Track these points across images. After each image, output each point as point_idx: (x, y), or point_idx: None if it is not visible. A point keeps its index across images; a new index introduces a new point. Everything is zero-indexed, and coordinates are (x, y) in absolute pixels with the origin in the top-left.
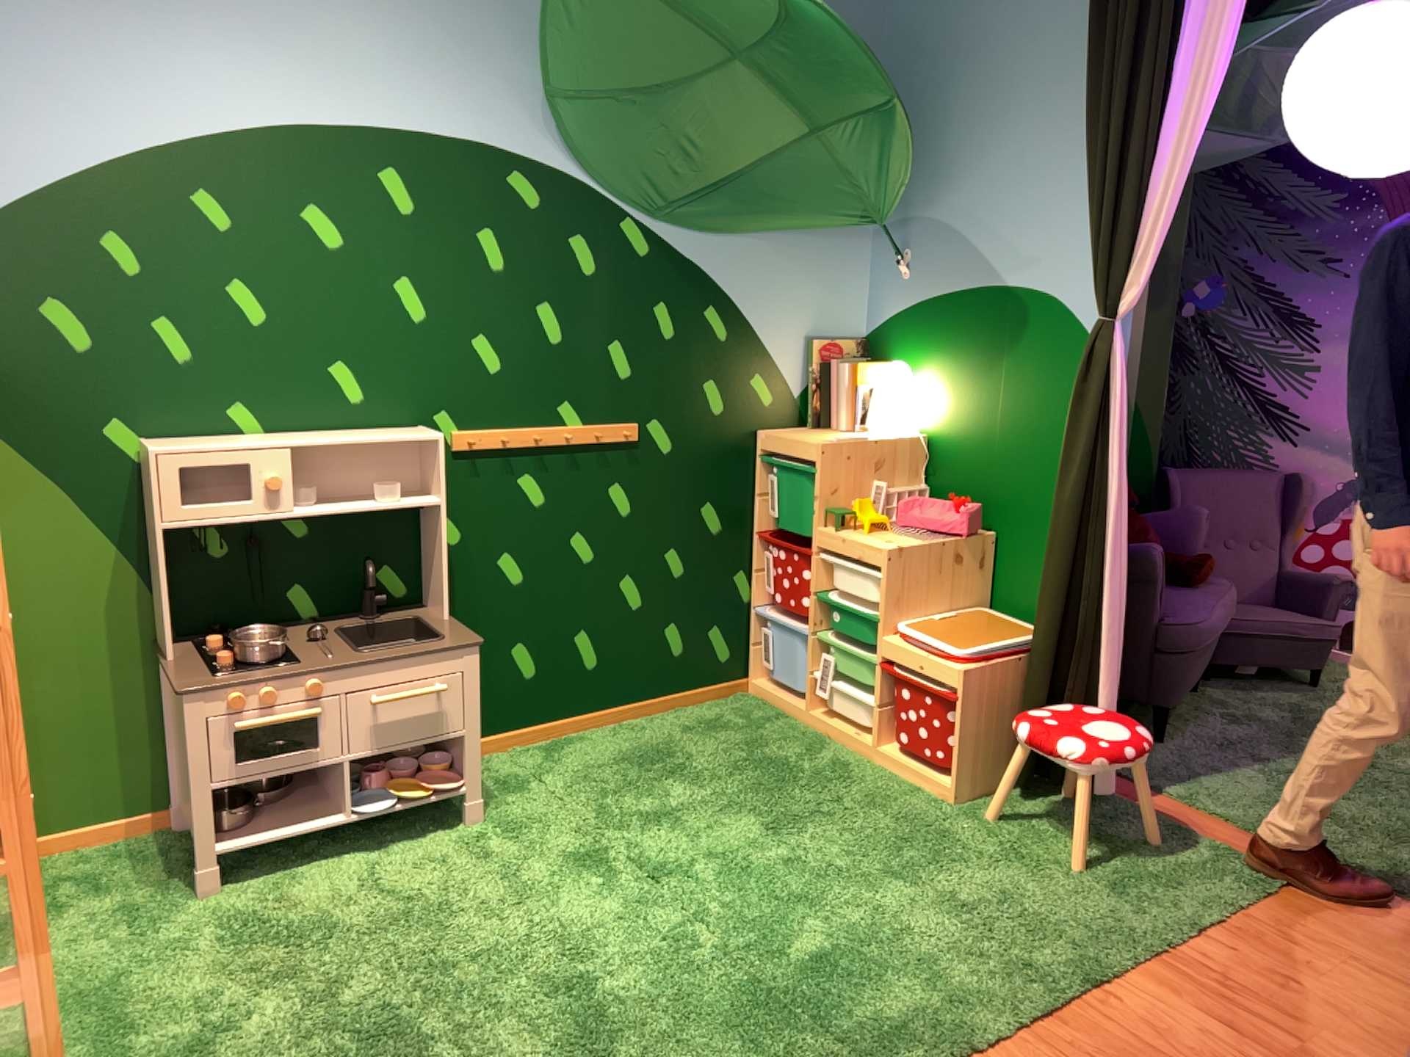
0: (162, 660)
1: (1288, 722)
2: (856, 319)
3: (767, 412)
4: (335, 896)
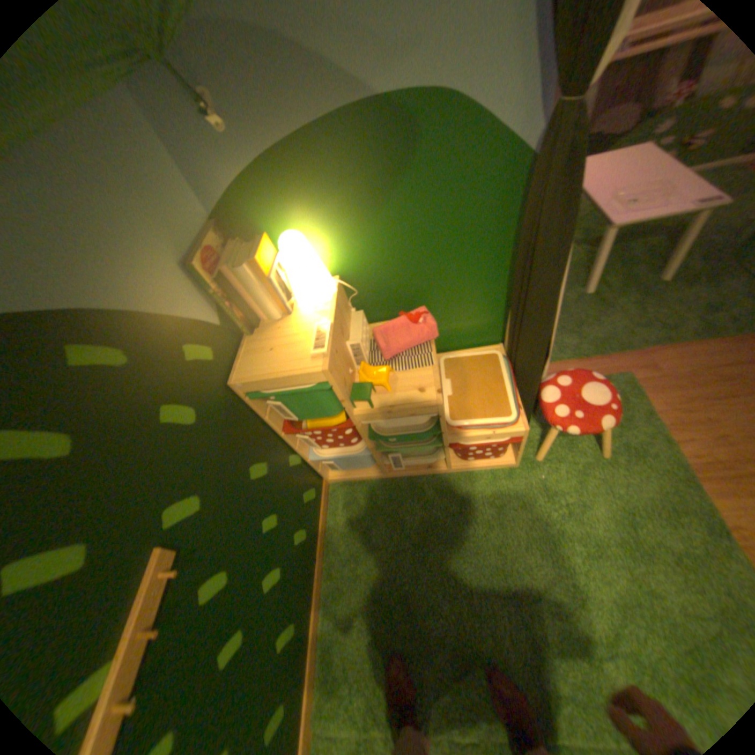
0: None
1: None
2: (192, 204)
3: (218, 361)
4: None
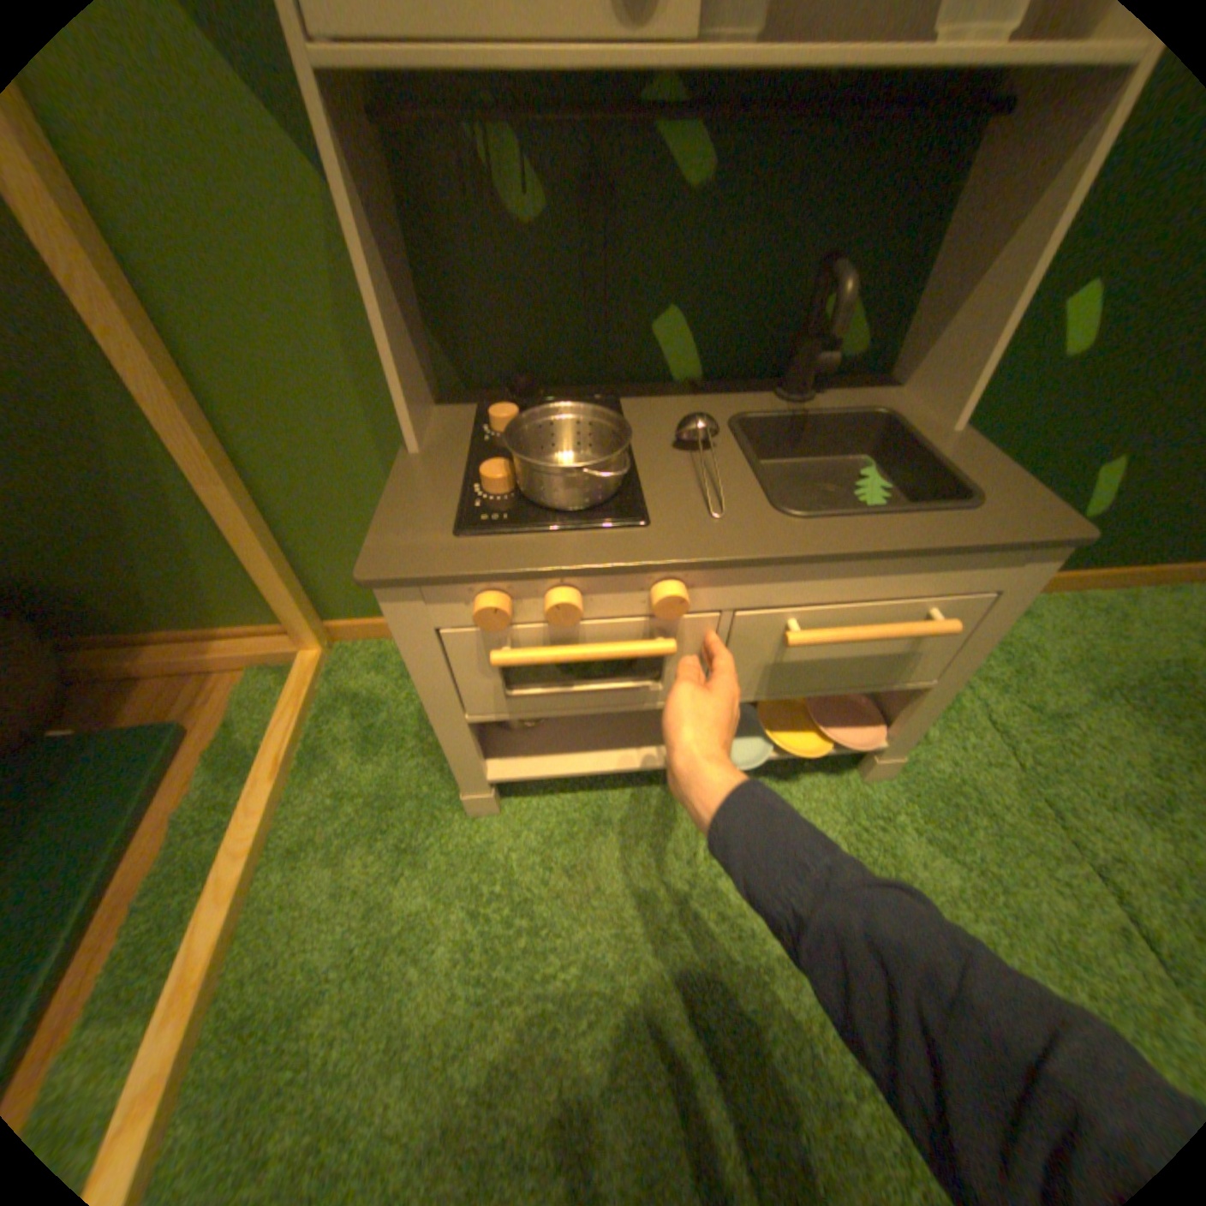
0: (407, 446)
1: None
2: None
3: None
4: (653, 893)
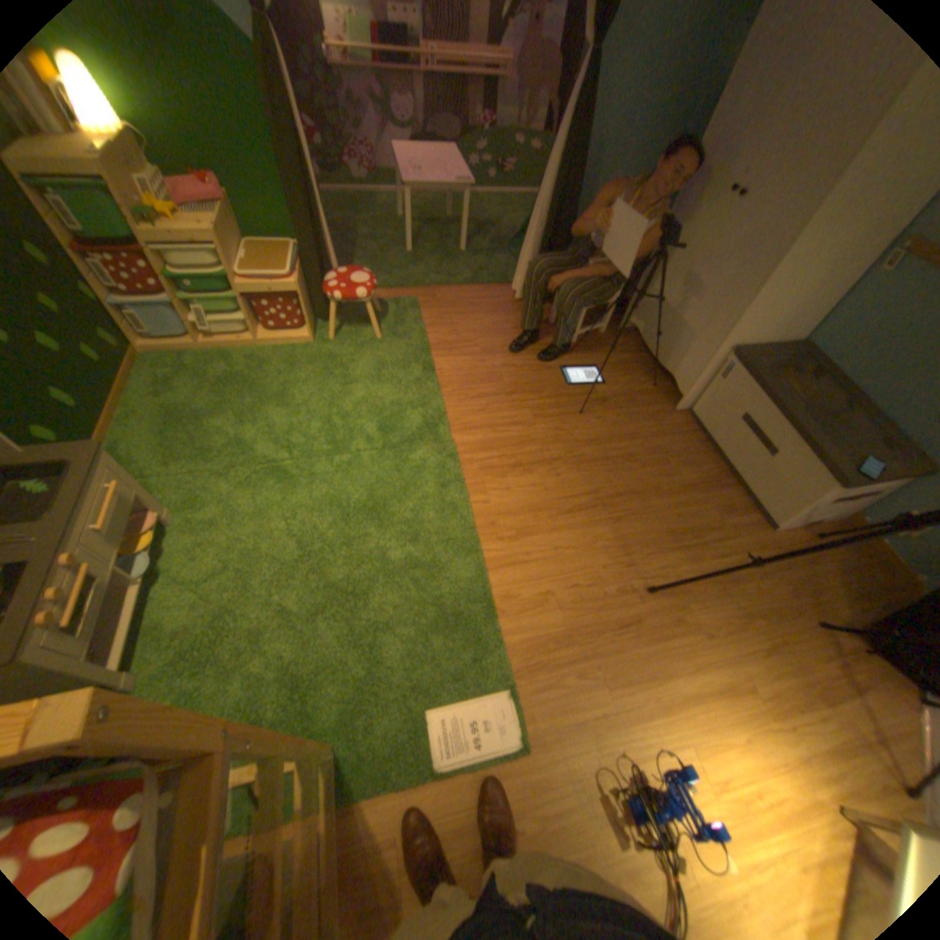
0: None
1: (335, 233)
2: None
3: None
4: (187, 605)
